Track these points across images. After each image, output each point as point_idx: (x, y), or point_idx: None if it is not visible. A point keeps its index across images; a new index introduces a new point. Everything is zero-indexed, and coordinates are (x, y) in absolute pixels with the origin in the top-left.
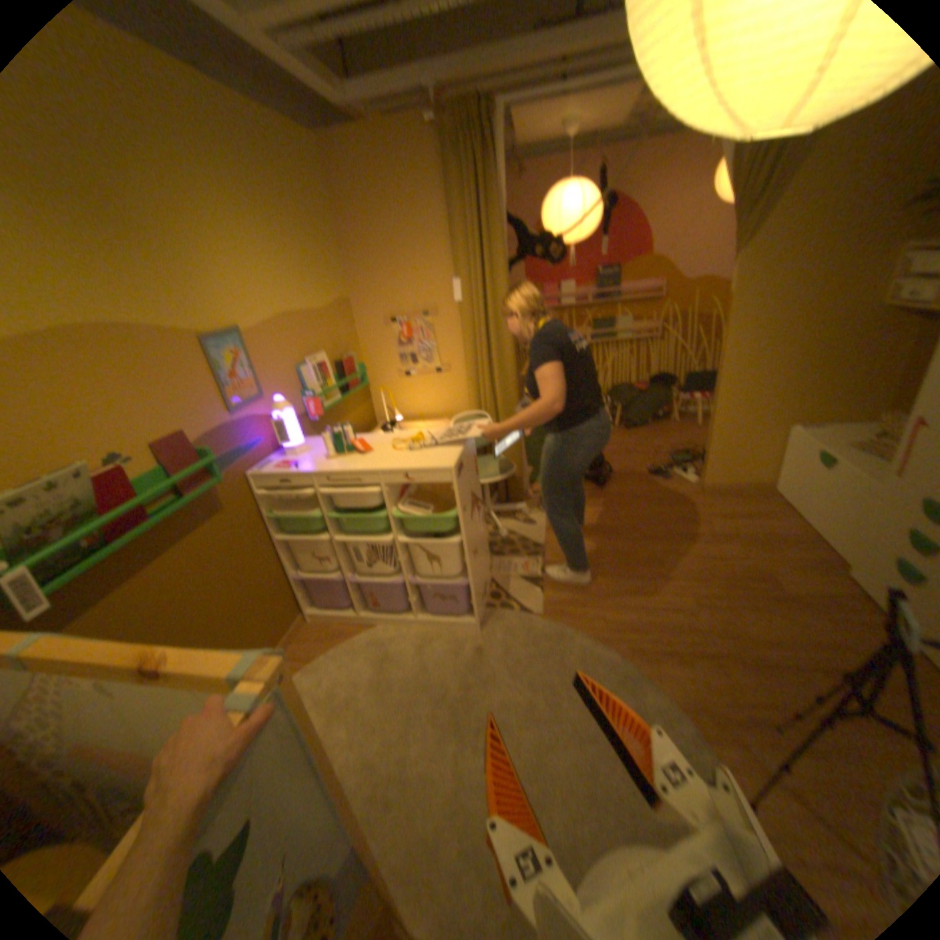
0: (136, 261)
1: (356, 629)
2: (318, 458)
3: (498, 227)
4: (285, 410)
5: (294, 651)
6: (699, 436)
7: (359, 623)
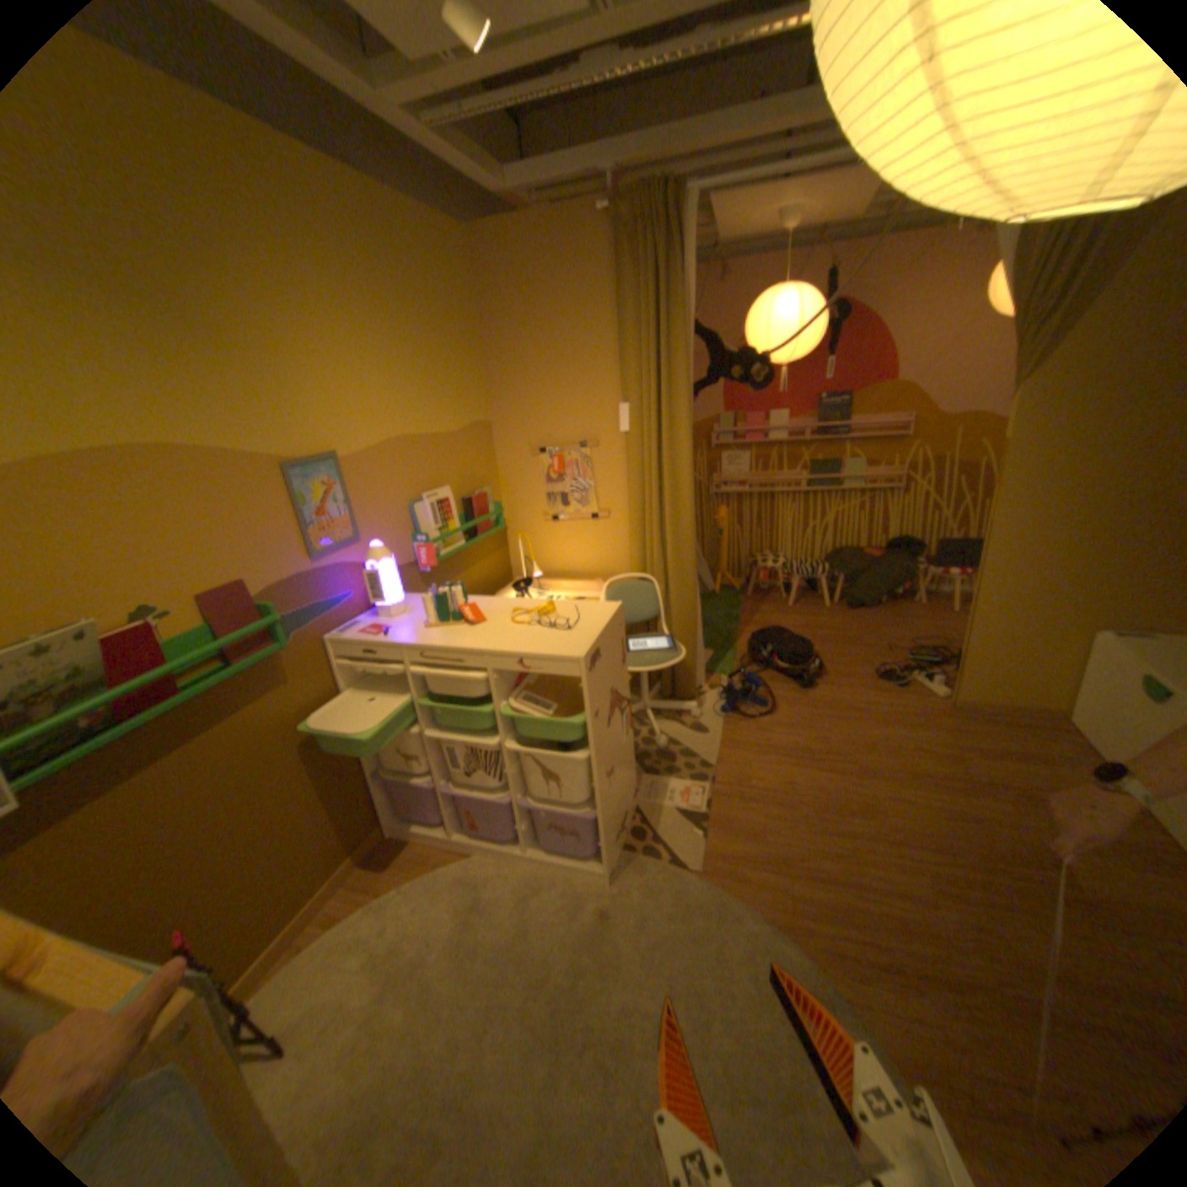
0: (213, 373)
1: (446, 858)
2: (416, 626)
3: (682, 342)
4: (382, 561)
5: (361, 878)
6: (956, 630)
7: (450, 850)
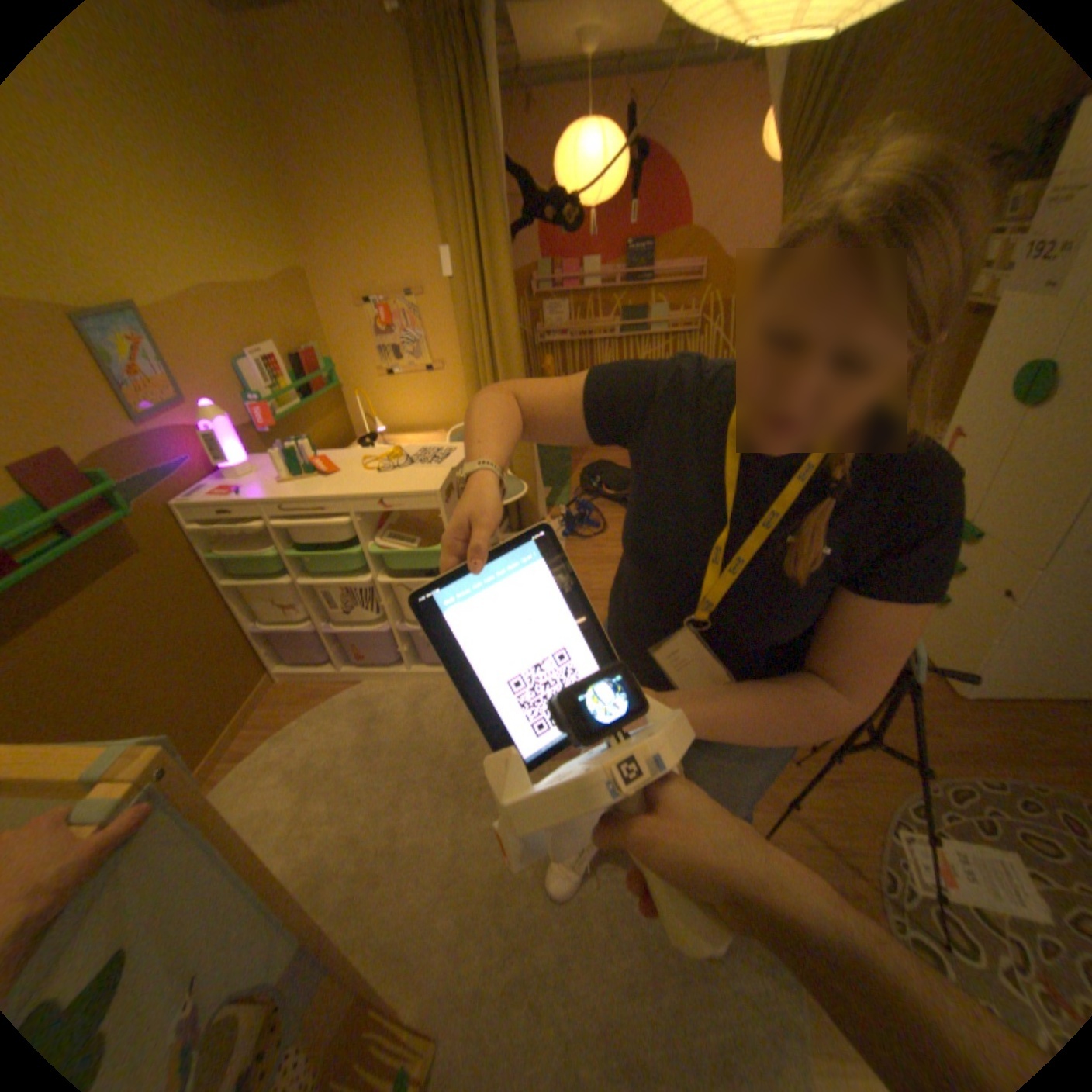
0: None
1: (338, 688)
2: (268, 483)
3: (495, 179)
4: (216, 421)
5: (260, 718)
6: None
7: (341, 681)
